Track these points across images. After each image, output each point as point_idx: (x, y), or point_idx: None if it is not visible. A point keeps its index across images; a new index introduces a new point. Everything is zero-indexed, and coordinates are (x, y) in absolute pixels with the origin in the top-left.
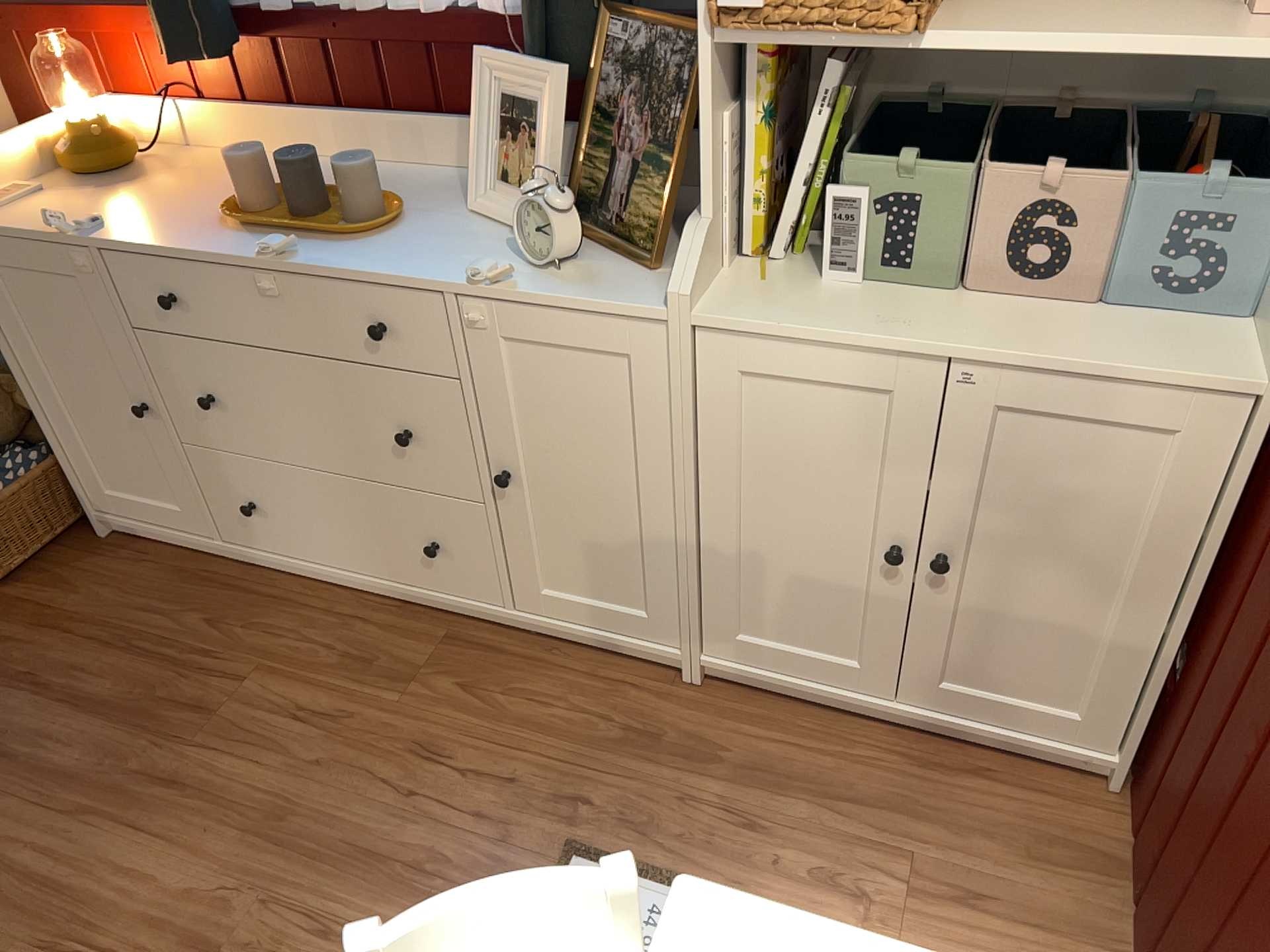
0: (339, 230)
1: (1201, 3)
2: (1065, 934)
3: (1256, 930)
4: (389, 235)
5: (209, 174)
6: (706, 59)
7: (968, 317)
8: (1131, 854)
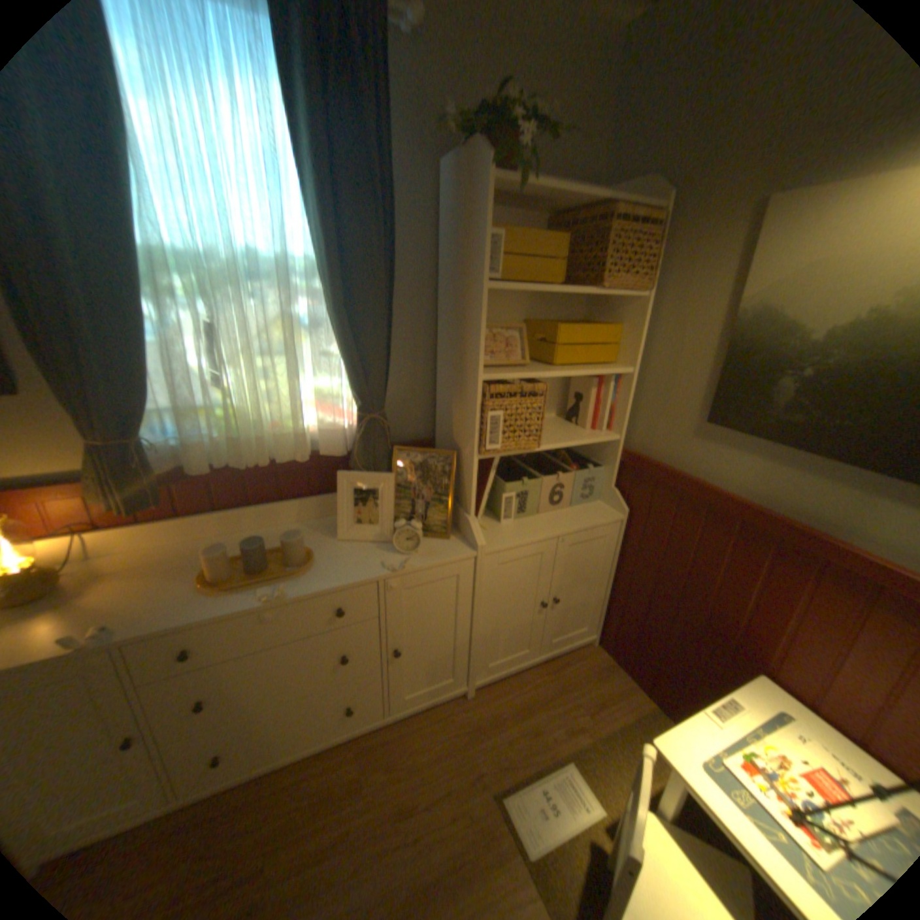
0: (295, 573)
1: (566, 427)
2: (626, 699)
3: (705, 656)
4: (316, 566)
5: (135, 571)
6: (472, 466)
7: (549, 523)
8: (615, 664)
